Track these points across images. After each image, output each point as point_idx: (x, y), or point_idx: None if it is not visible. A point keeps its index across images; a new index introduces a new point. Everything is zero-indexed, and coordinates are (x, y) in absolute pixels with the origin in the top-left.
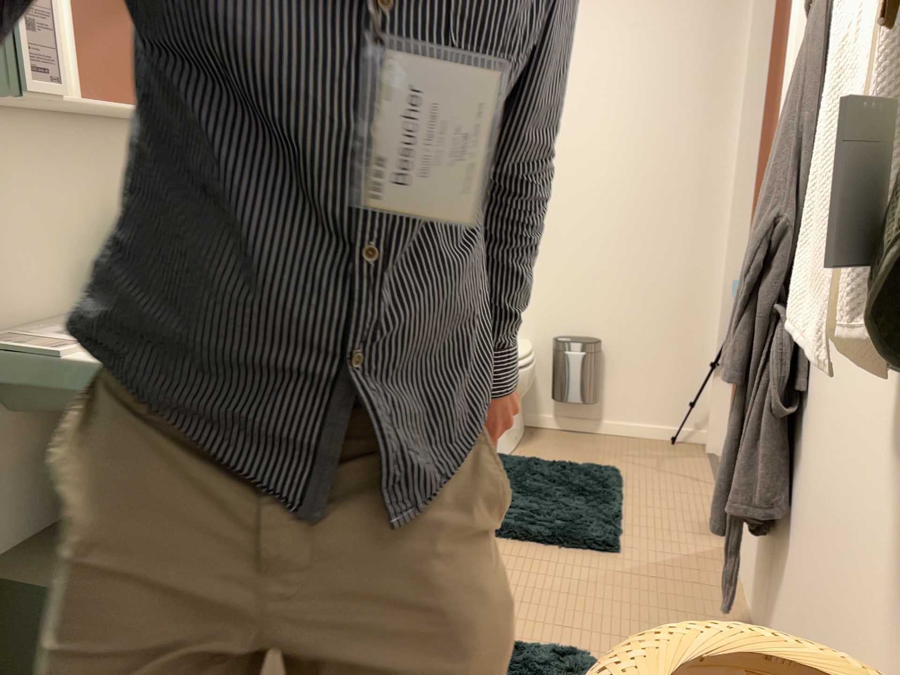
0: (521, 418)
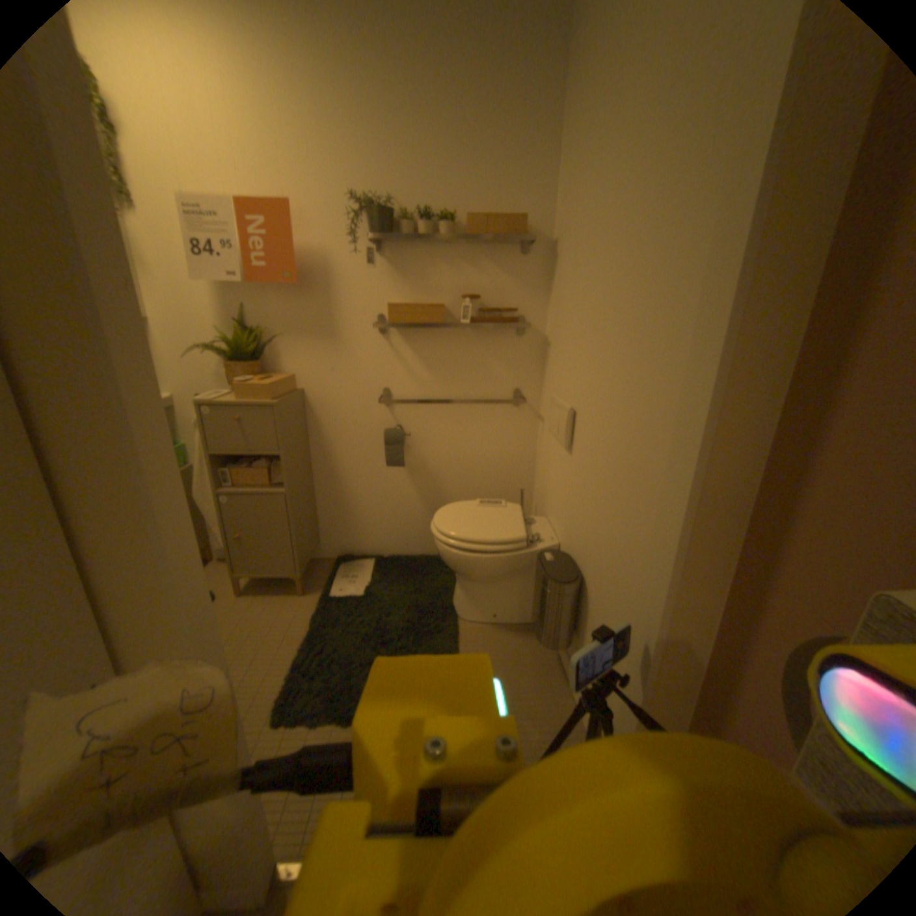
0: (520, 603)
